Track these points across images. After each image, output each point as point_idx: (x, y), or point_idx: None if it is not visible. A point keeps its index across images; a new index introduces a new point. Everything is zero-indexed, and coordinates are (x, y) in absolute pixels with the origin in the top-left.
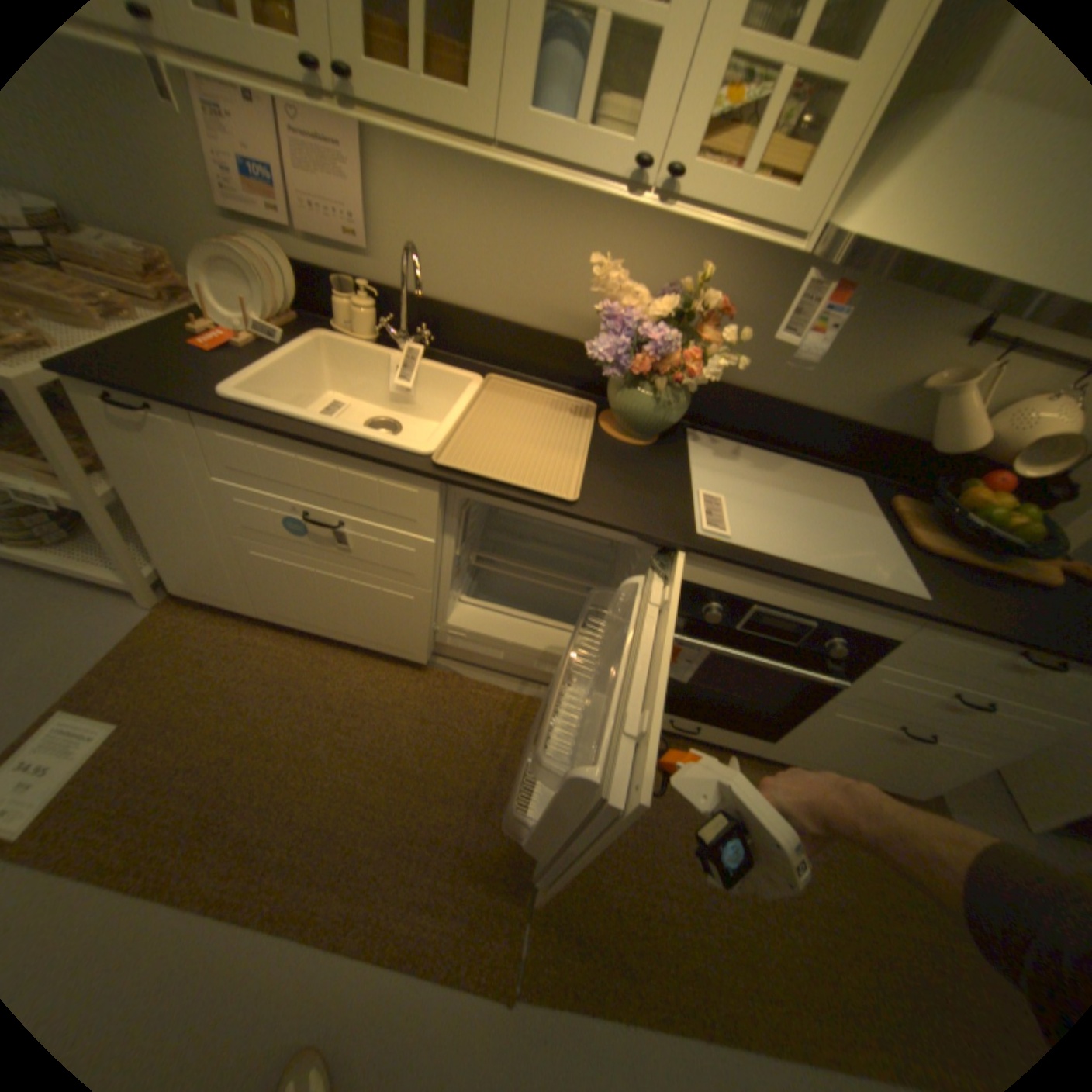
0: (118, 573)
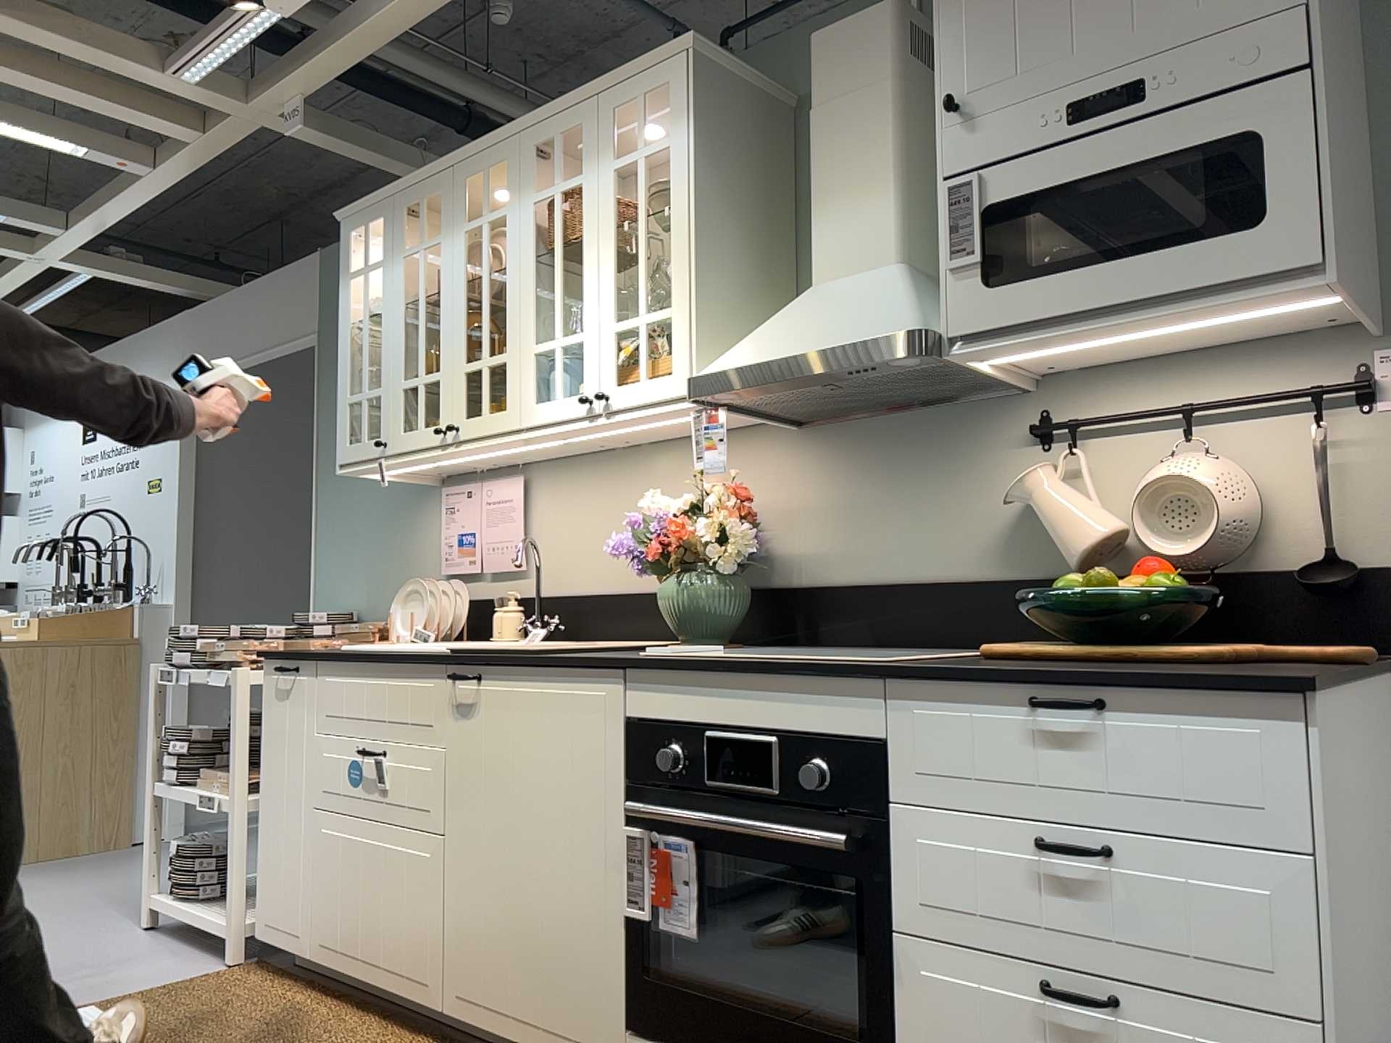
0: (229, 918)
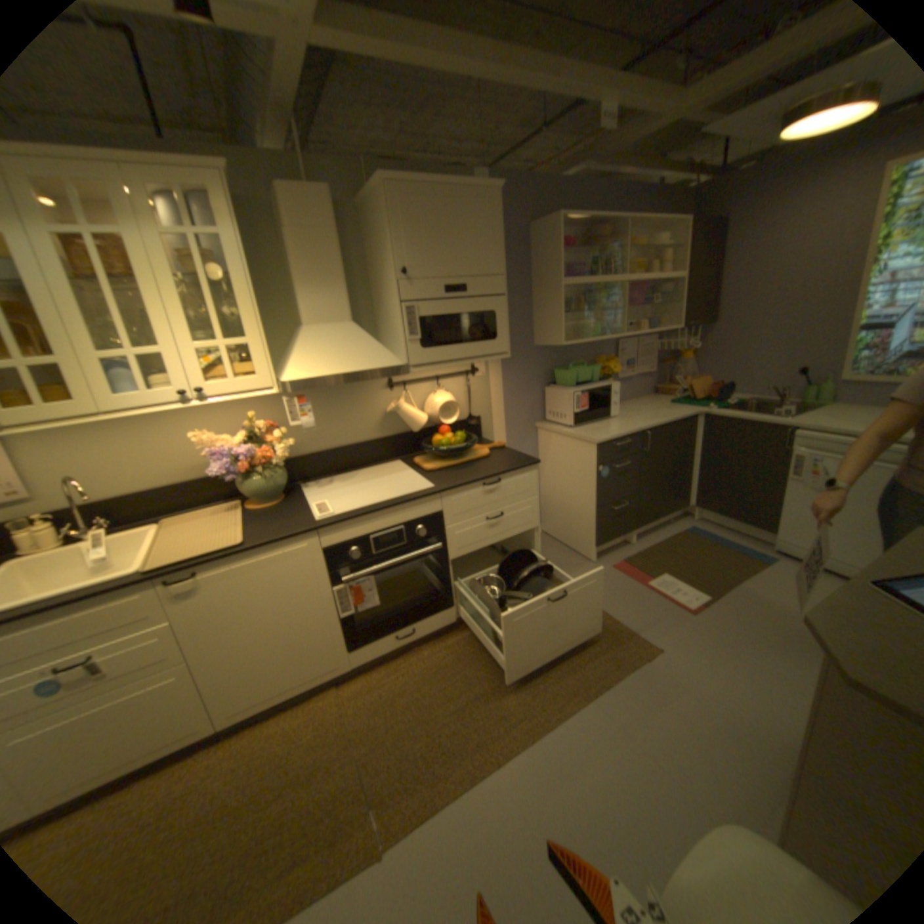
0: None
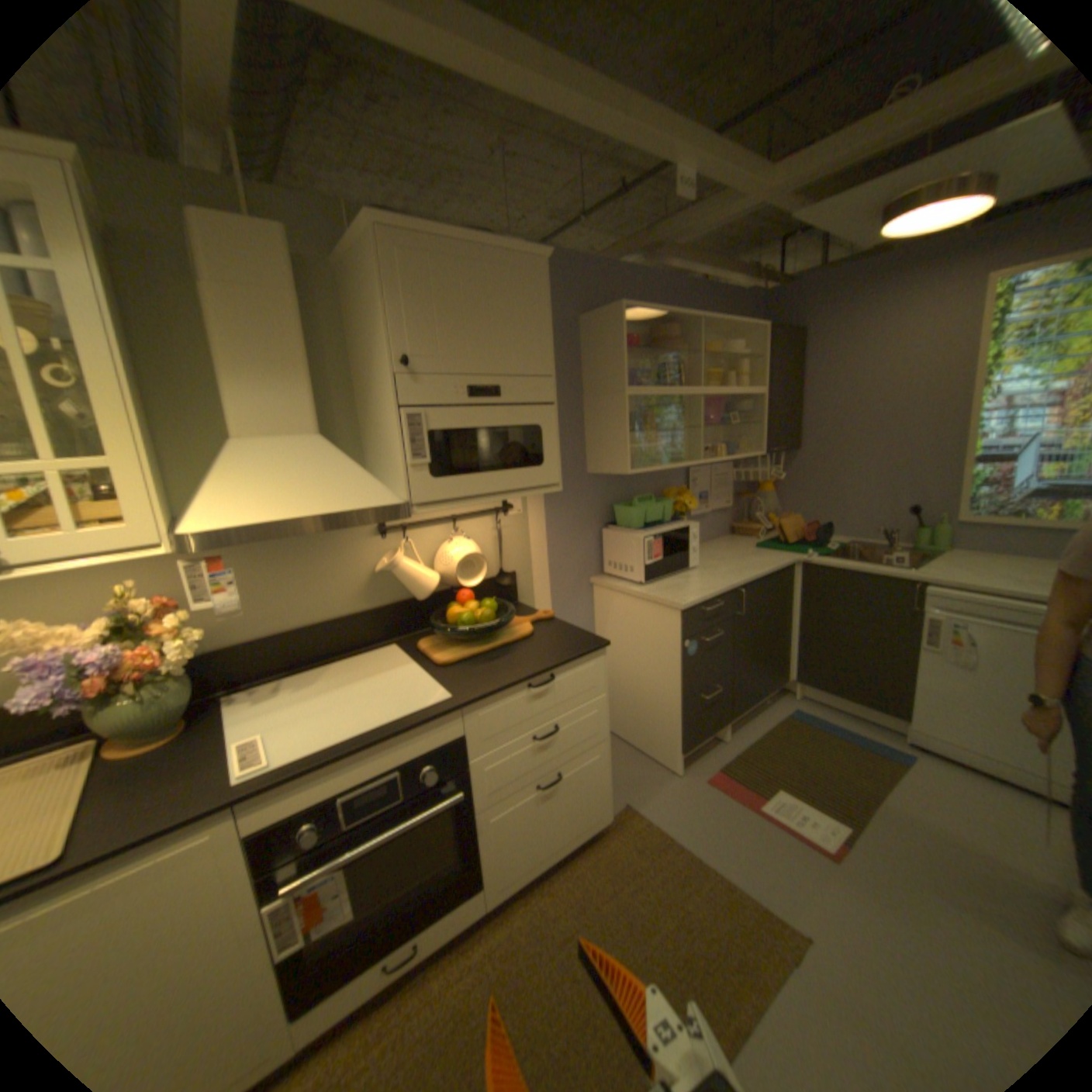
0: None
